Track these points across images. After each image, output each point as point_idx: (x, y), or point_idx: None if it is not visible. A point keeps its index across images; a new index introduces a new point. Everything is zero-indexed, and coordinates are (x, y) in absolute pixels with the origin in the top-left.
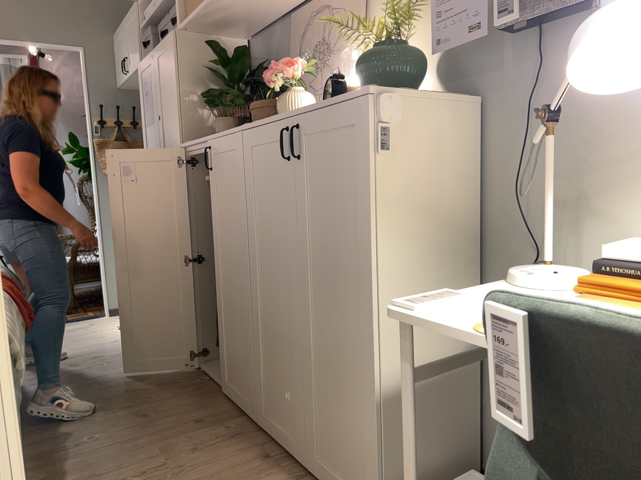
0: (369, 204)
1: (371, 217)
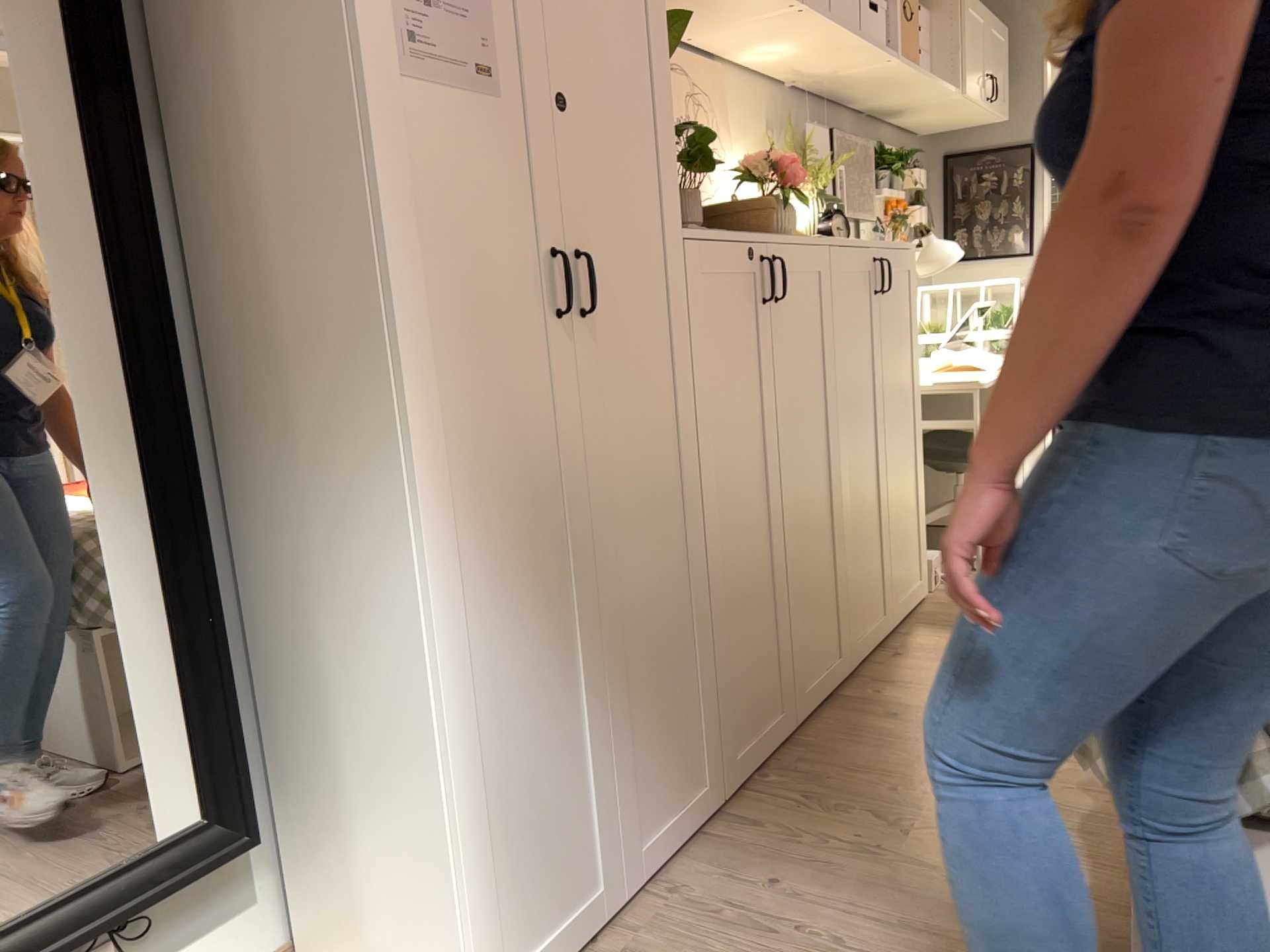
0: (918, 330)
1: (919, 340)
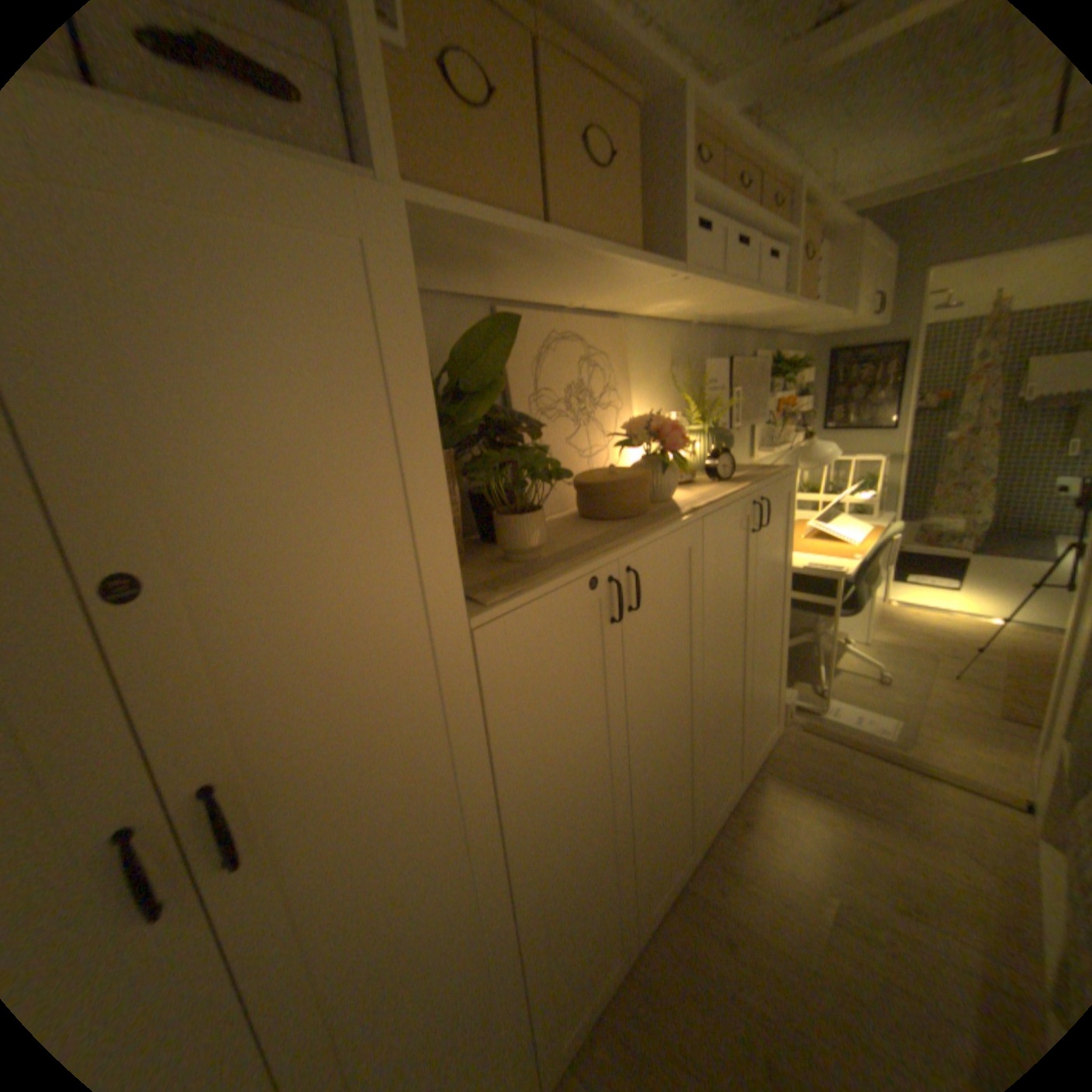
0: (792, 539)
1: (792, 546)
